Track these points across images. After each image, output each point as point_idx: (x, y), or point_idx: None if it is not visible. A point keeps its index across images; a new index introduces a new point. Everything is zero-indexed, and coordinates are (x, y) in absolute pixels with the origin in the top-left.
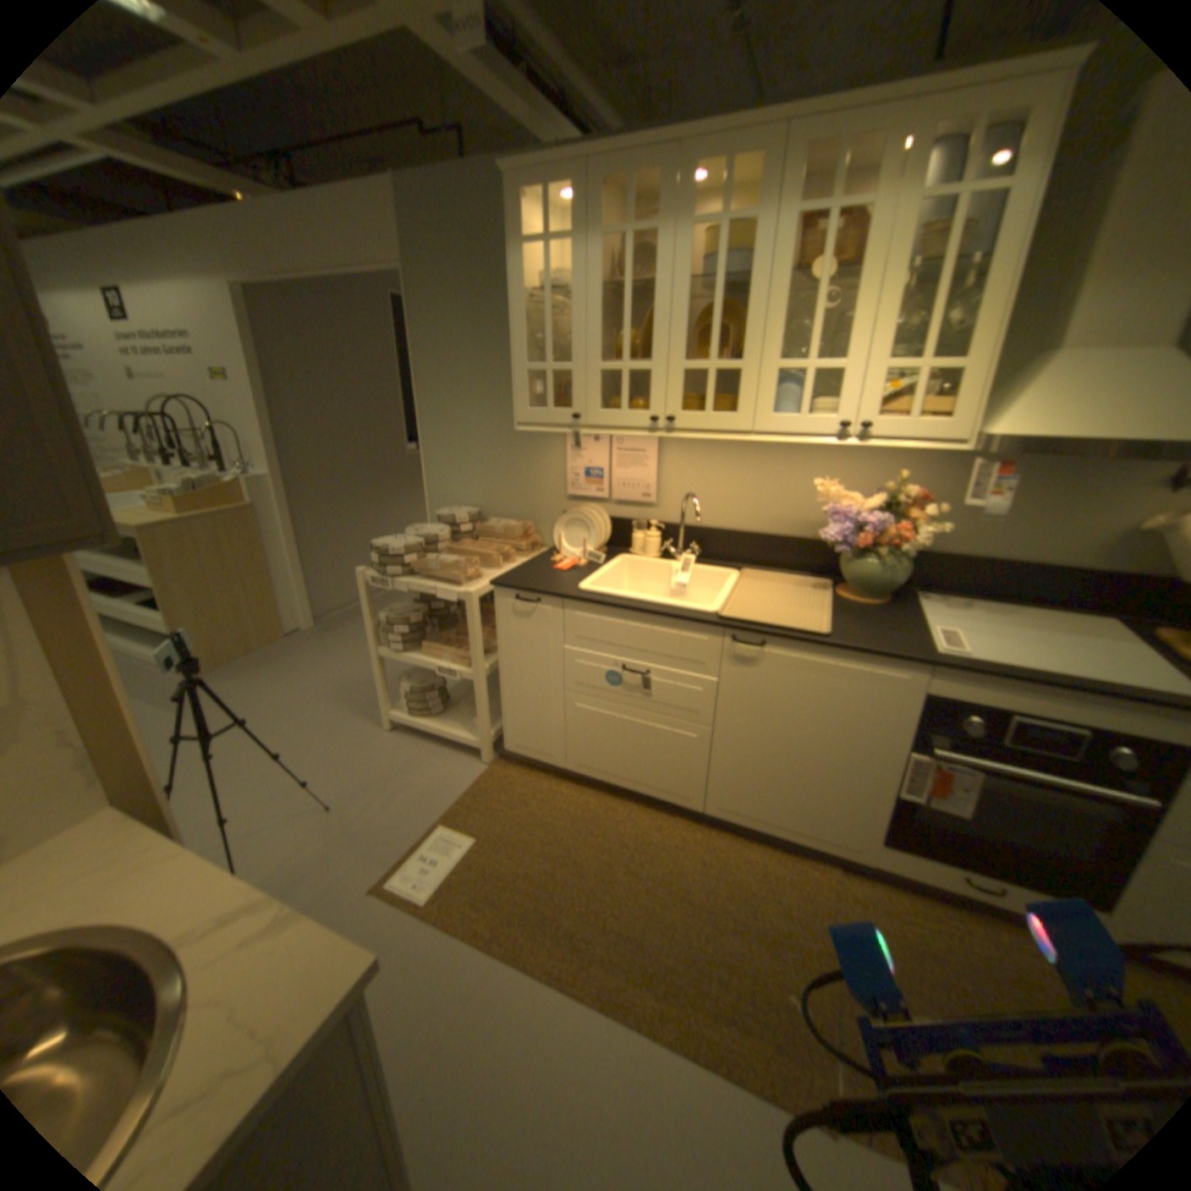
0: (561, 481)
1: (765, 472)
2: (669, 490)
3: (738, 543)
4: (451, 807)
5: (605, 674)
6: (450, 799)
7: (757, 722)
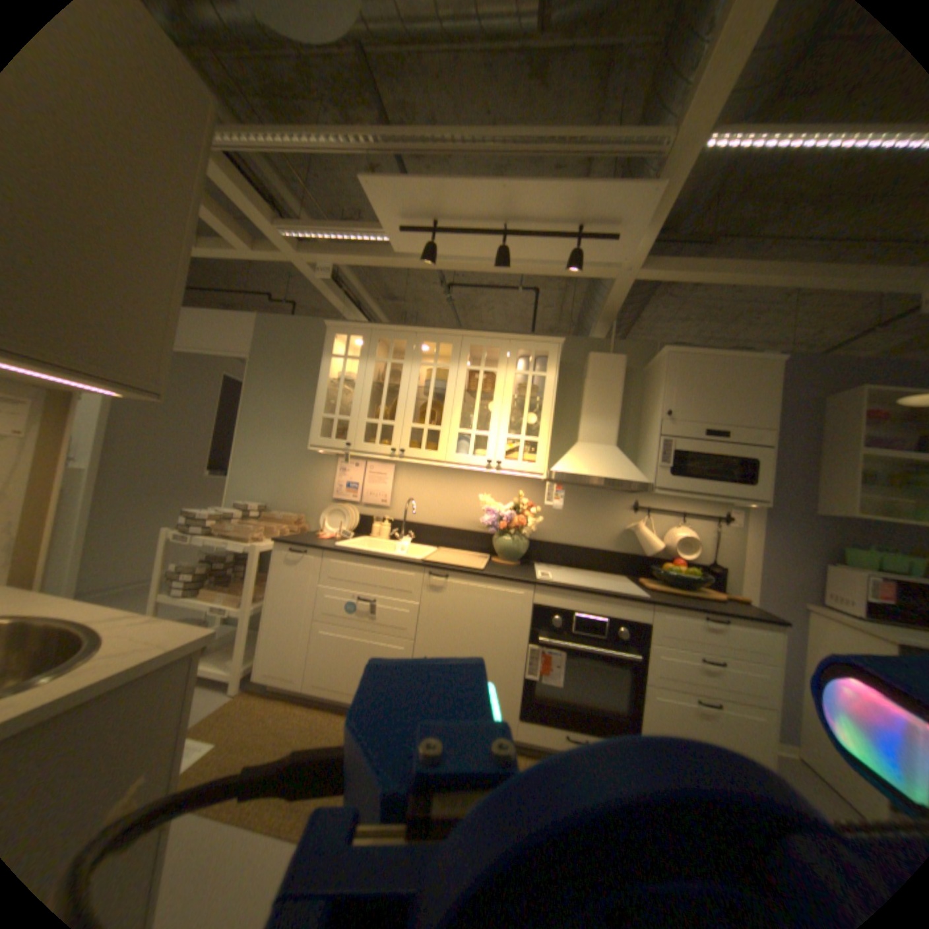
0: (330, 488)
1: (454, 491)
2: (399, 498)
3: (438, 532)
4: (193, 724)
5: (344, 603)
6: (193, 719)
7: (441, 631)
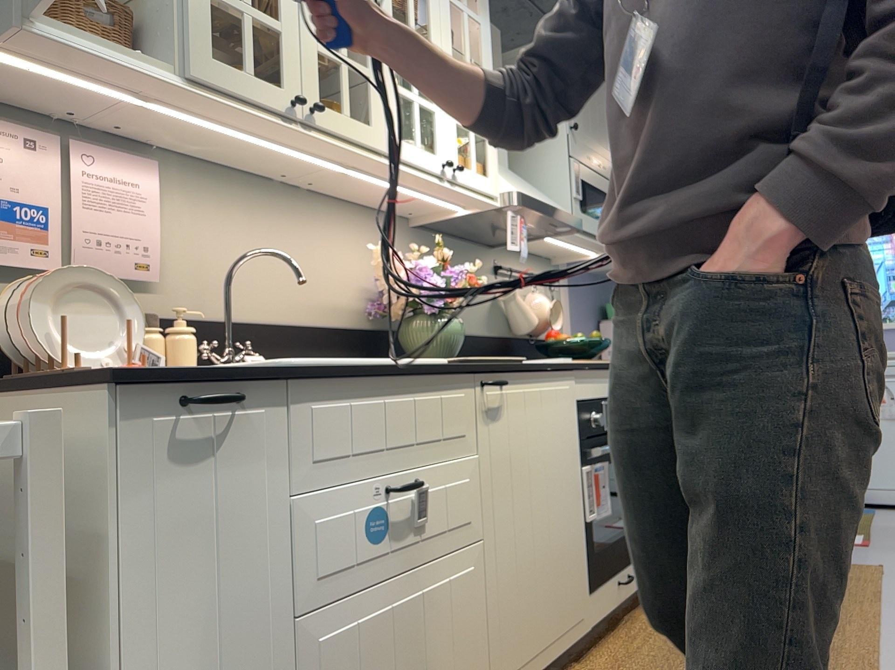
0: None
1: (291, 241)
2: (175, 258)
3: (279, 340)
4: None
5: (360, 521)
6: None
7: (510, 497)
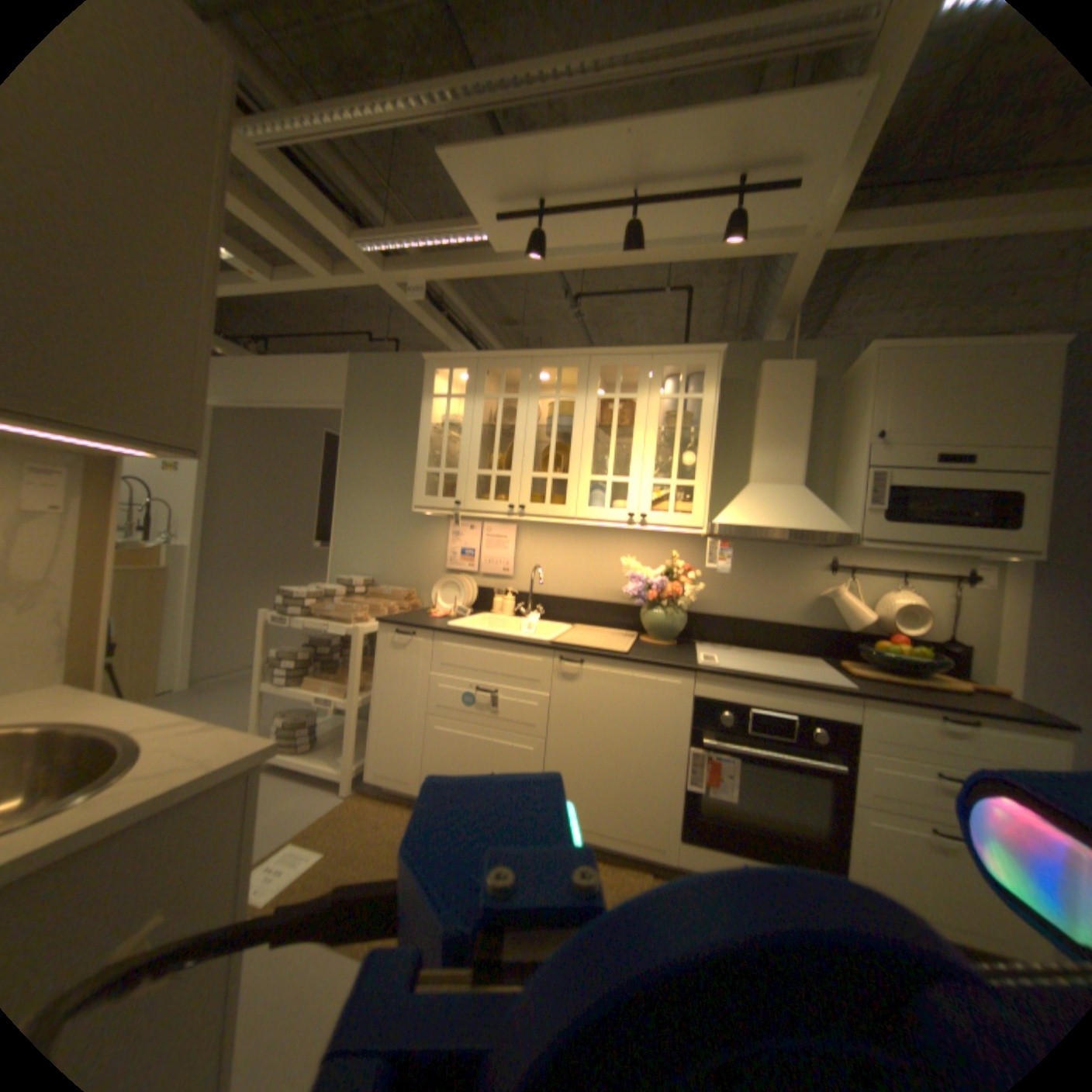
0: (442, 557)
1: (589, 555)
2: (523, 565)
3: (571, 606)
4: (301, 829)
5: (460, 694)
6: (301, 823)
7: (577, 729)
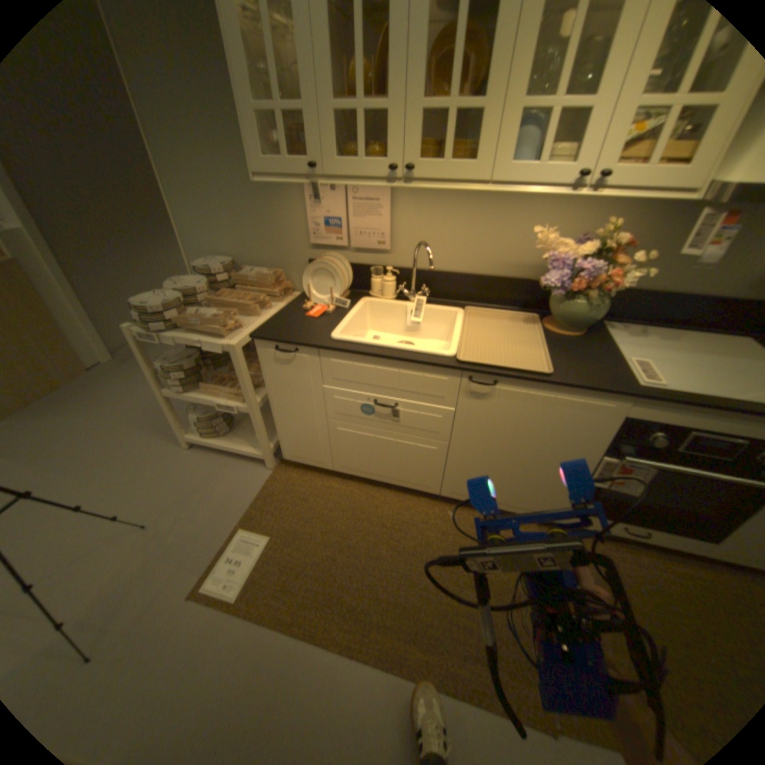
0: (303, 230)
1: (487, 219)
2: (402, 237)
3: (461, 283)
4: (246, 510)
5: (360, 406)
6: (244, 503)
7: (485, 438)
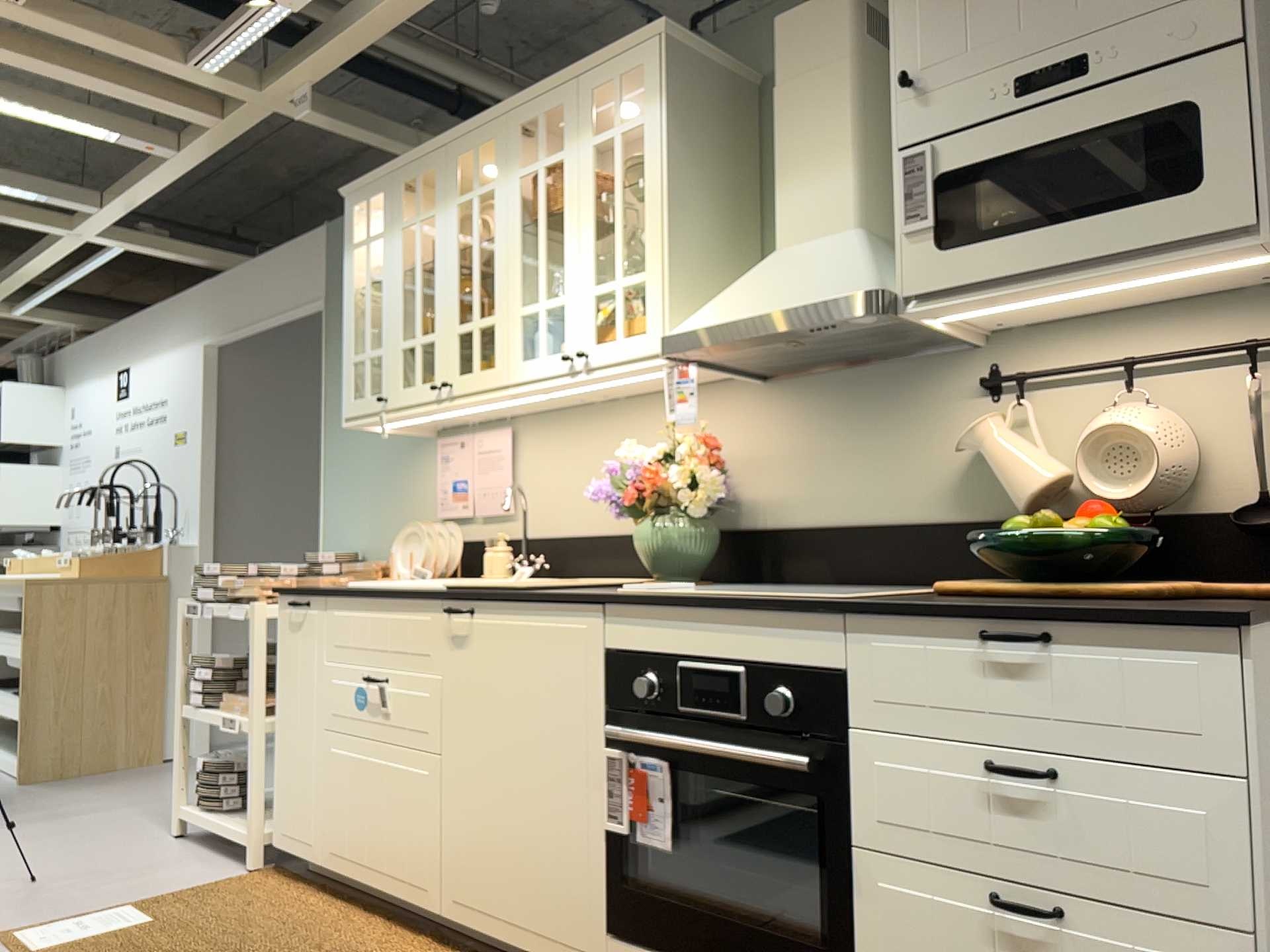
0: (434, 501)
1: (607, 454)
2: (526, 492)
3: (589, 550)
4: (164, 895)
5: (353, 691)
6: (172, 890)
7: (472, 731)
